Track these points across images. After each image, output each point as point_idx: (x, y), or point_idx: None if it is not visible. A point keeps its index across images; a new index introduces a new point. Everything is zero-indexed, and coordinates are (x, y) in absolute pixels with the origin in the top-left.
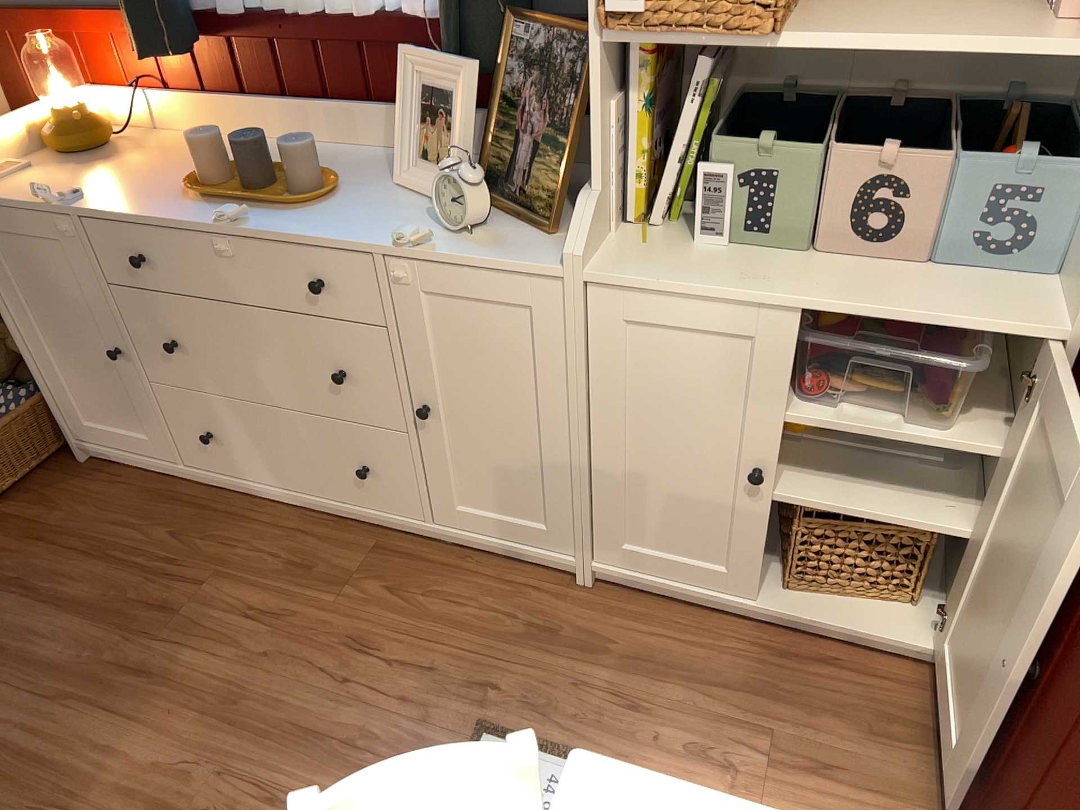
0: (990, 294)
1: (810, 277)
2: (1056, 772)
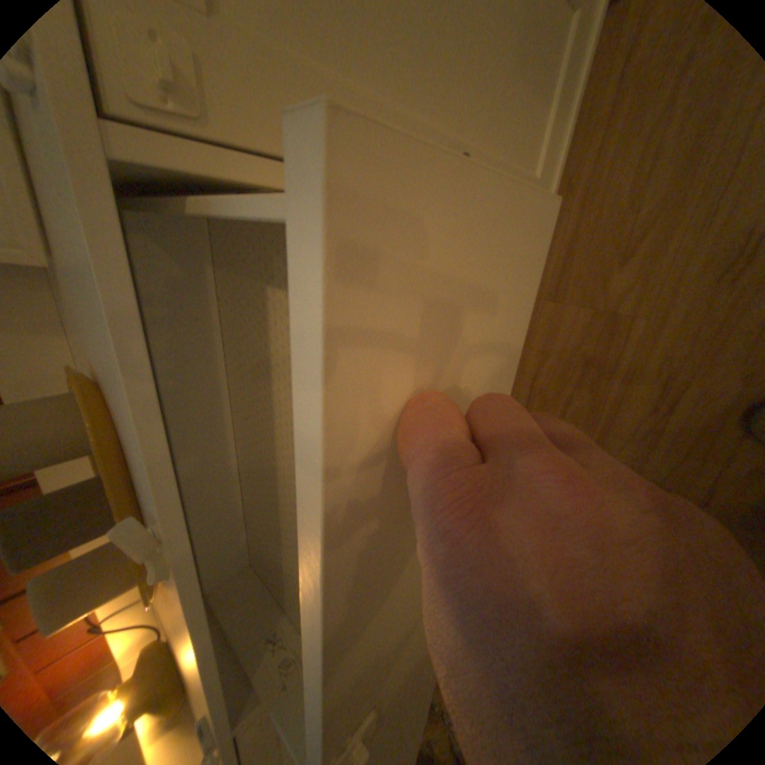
0: None
1: None
2: None
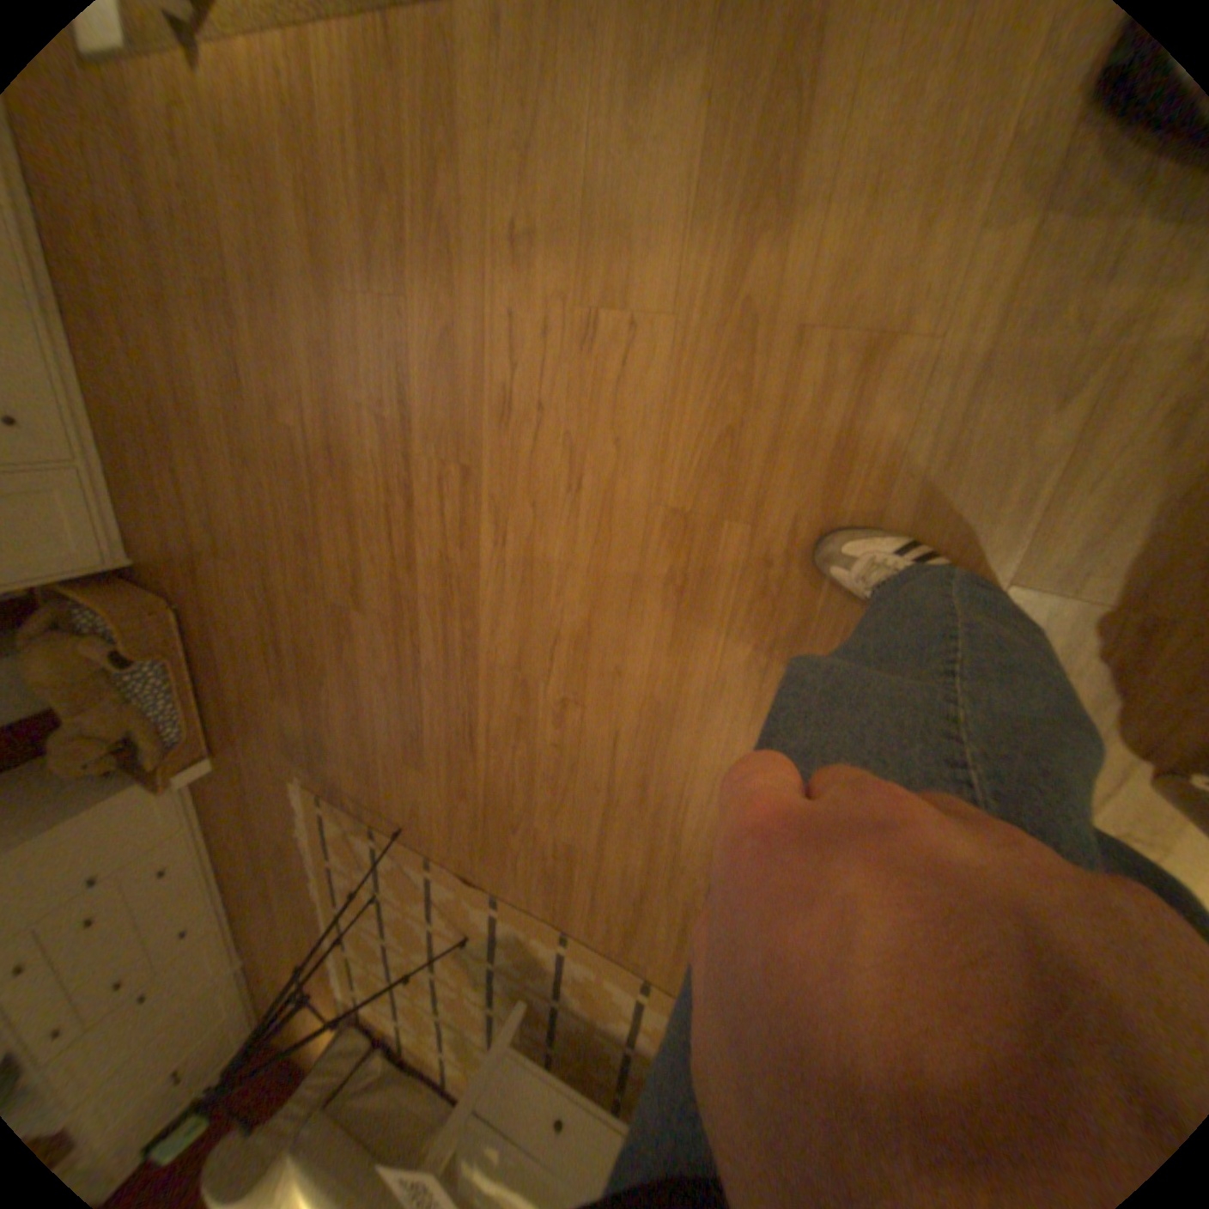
0: None
1: None
2: None
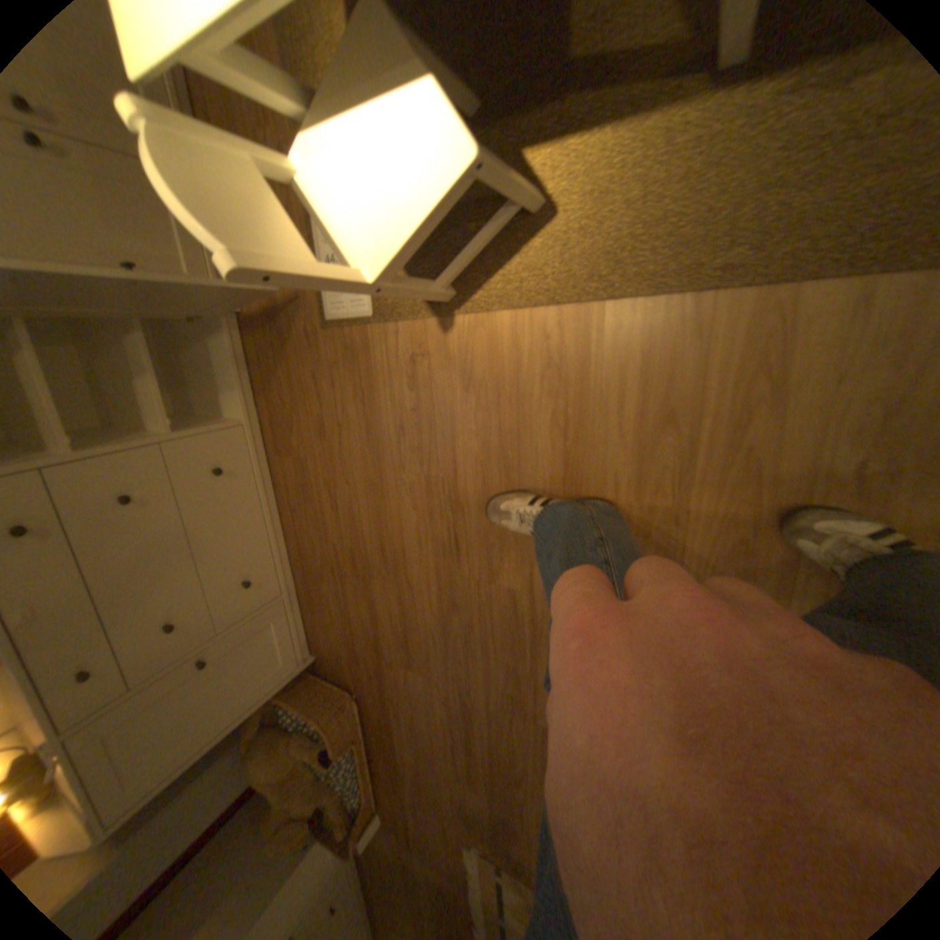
0: None
1: None
2: None
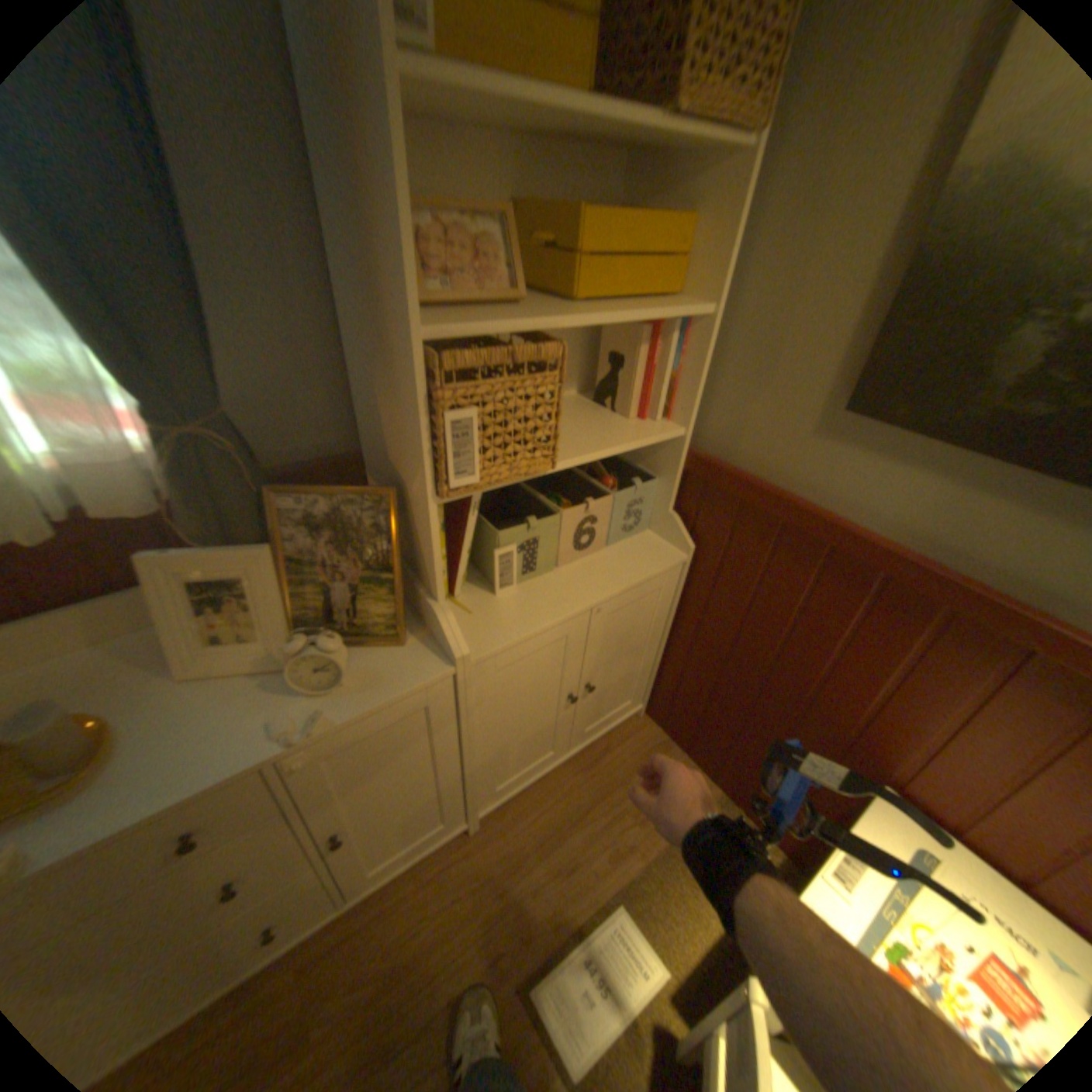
0: (644, 548)
1: (577, 582)
2: (808, 741)
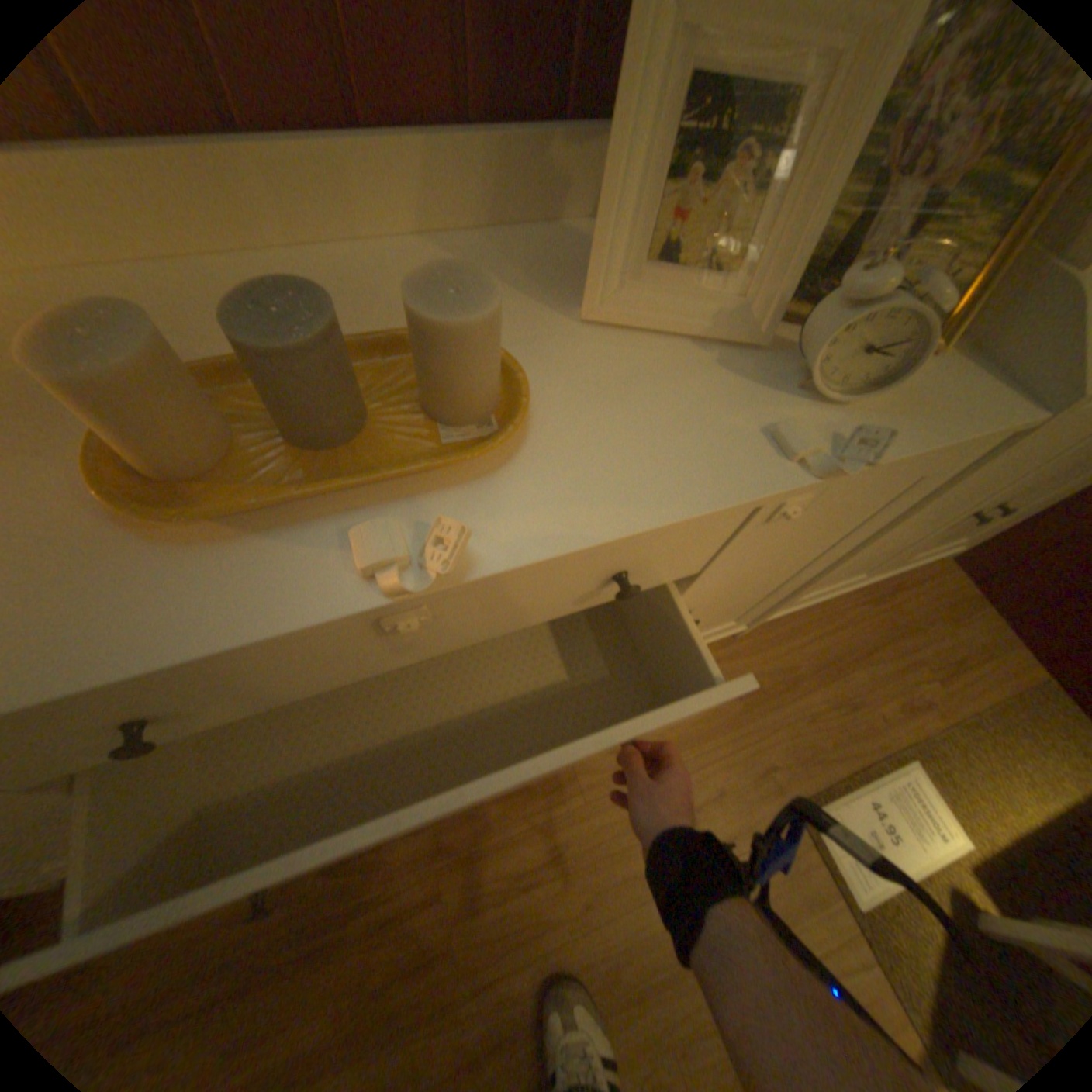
0: None
1: None
2: None
